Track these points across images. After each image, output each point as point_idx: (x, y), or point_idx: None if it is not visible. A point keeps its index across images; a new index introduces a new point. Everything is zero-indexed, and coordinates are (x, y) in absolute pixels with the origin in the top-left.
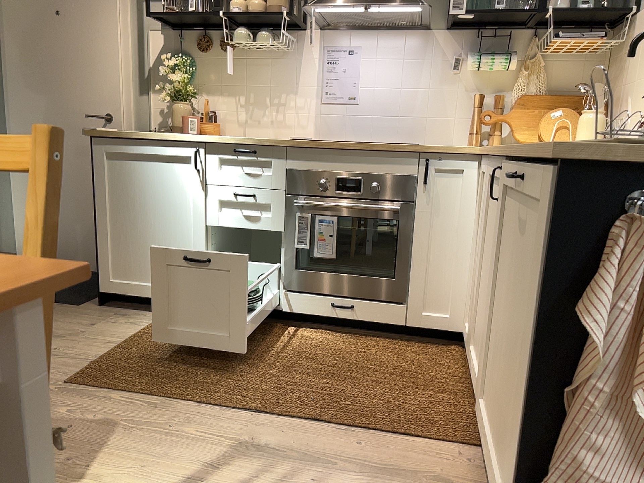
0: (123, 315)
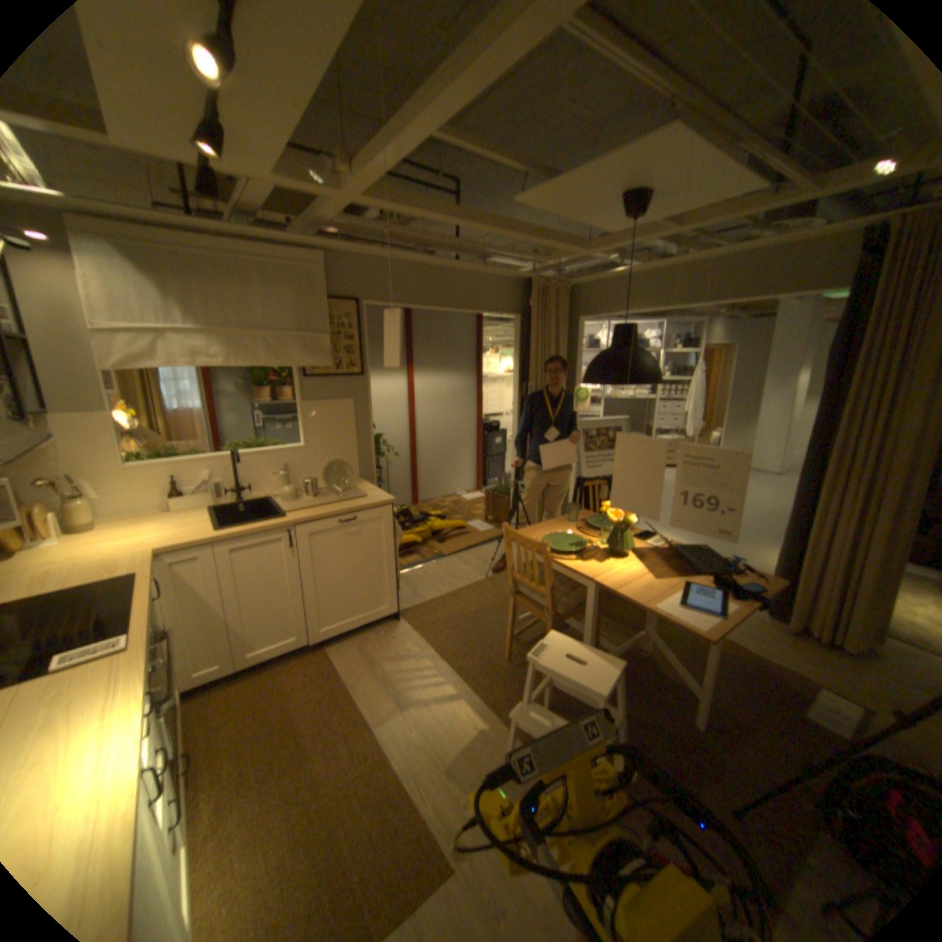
0: None
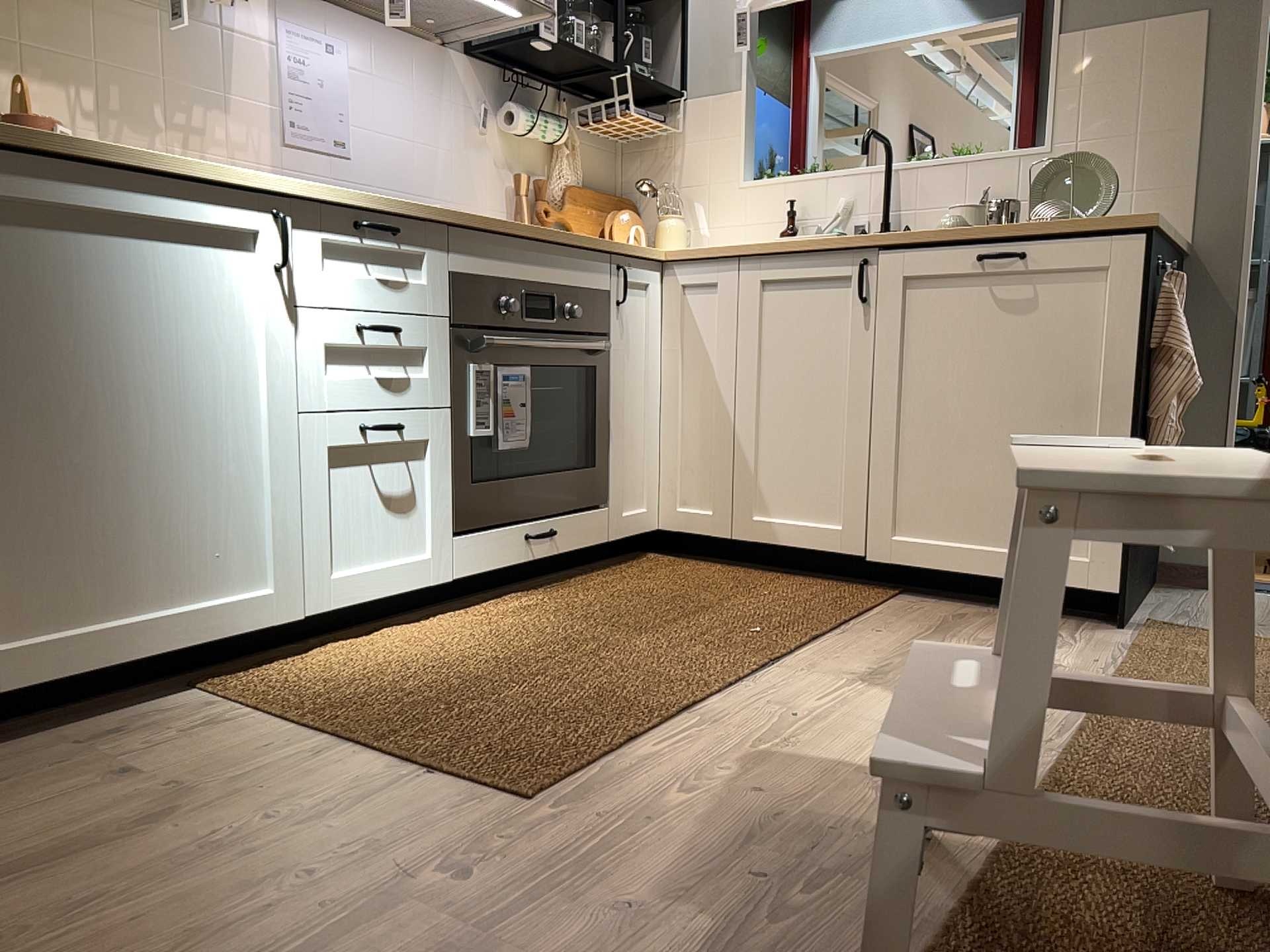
0: (105, 737)
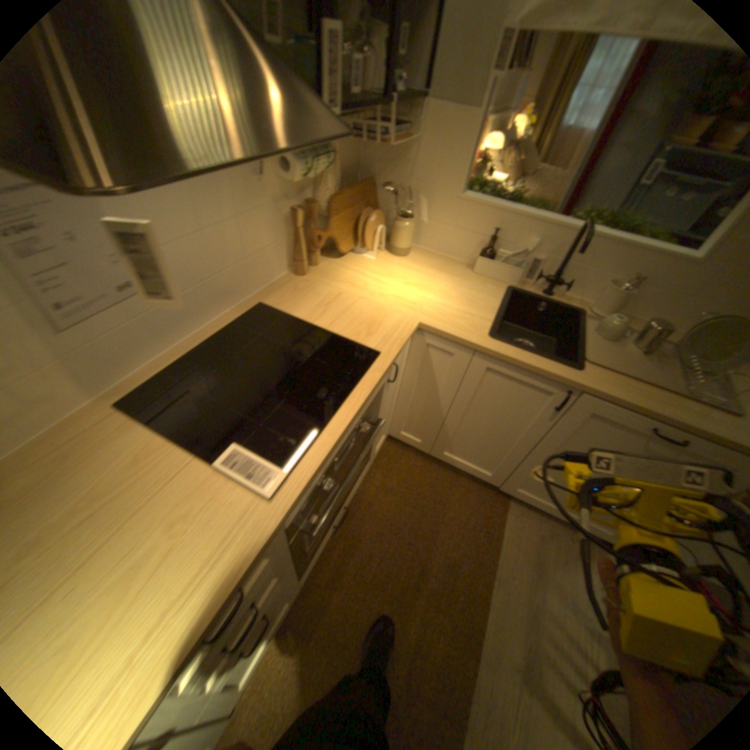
0: None
